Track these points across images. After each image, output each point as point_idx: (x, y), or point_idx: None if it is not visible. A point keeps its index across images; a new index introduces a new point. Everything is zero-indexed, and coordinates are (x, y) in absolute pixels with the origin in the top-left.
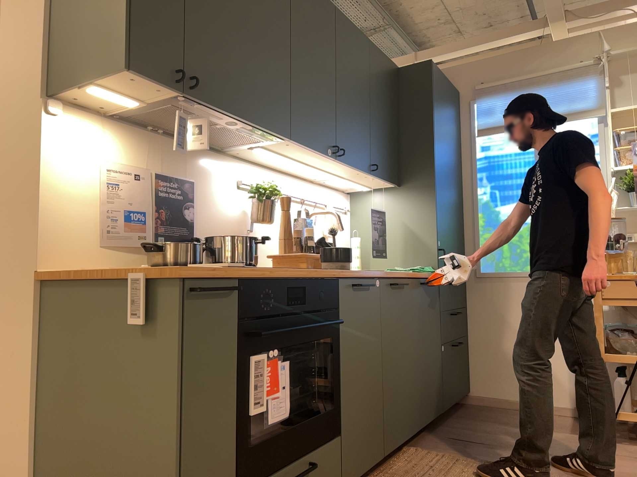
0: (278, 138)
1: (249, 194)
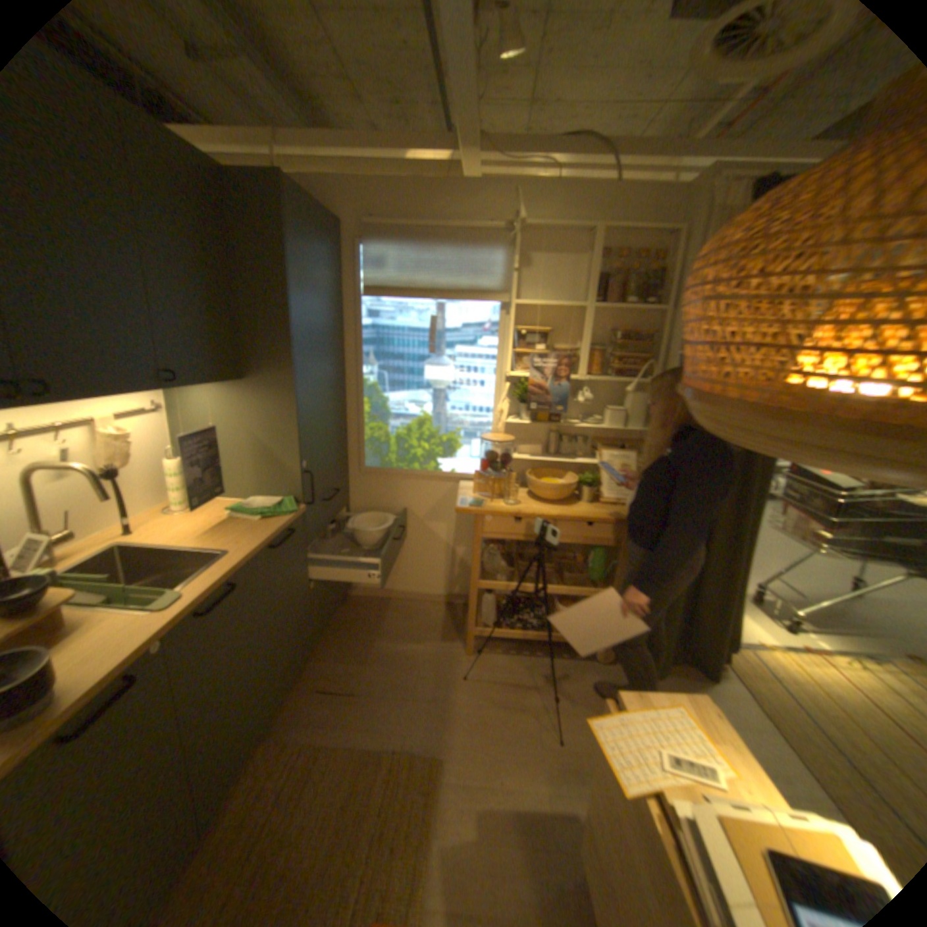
0: None
1: None
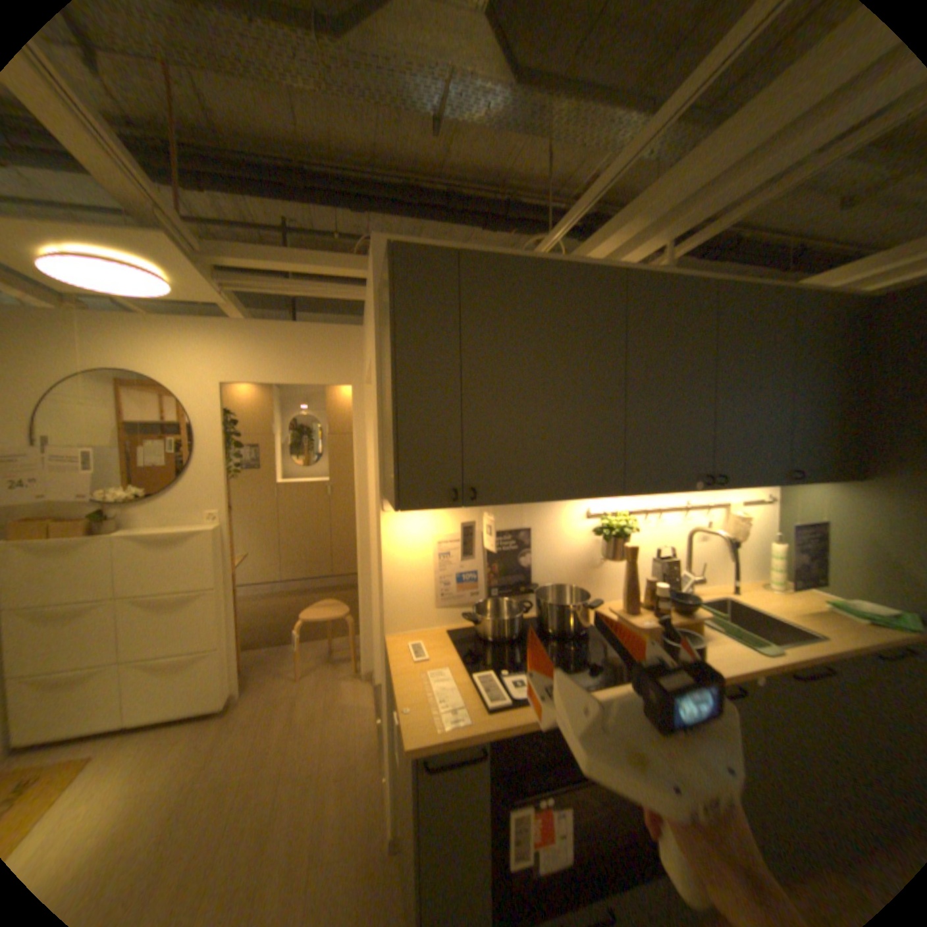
0: (609, 493)
1: (596, 530)
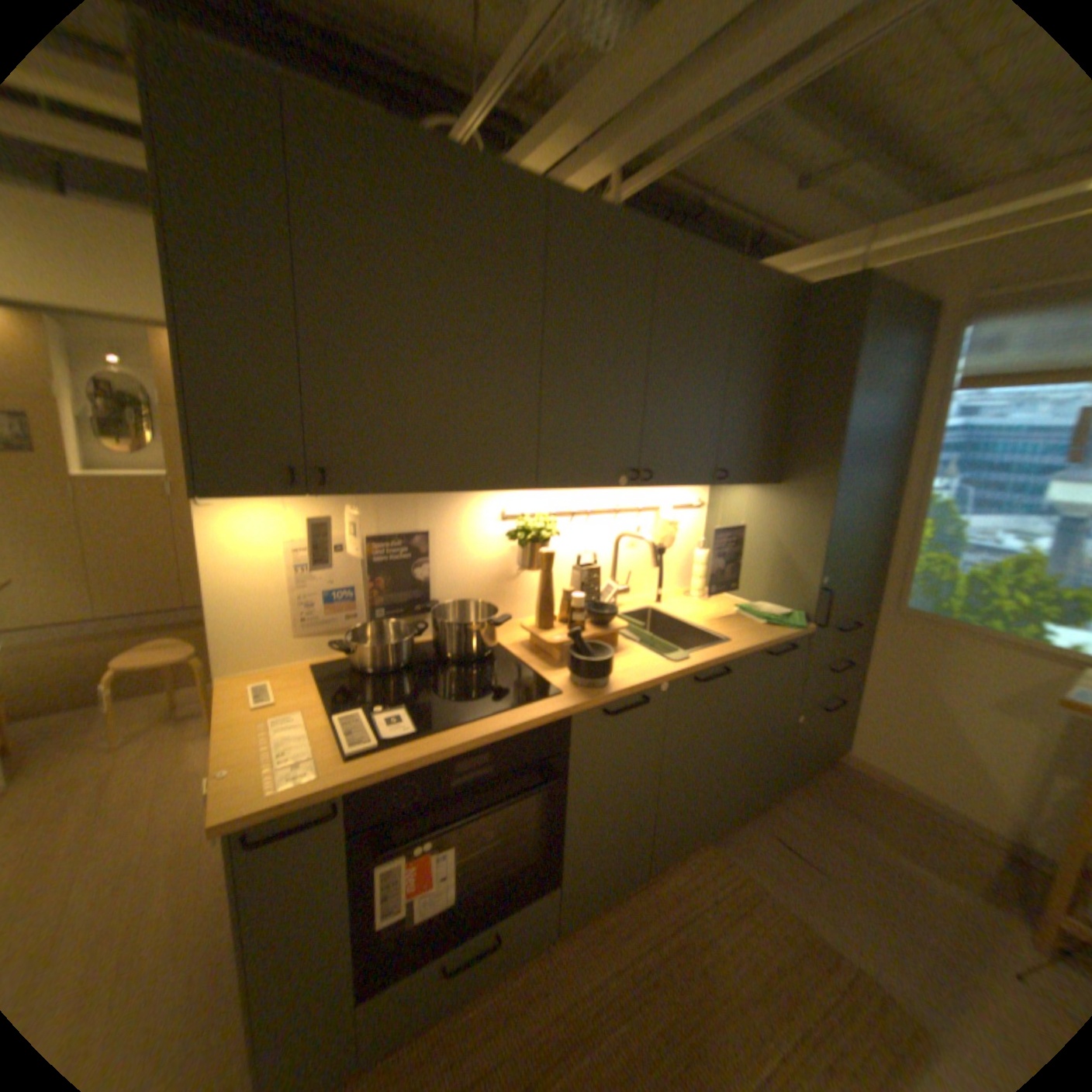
0: (521, 486)
1: (510, 535)
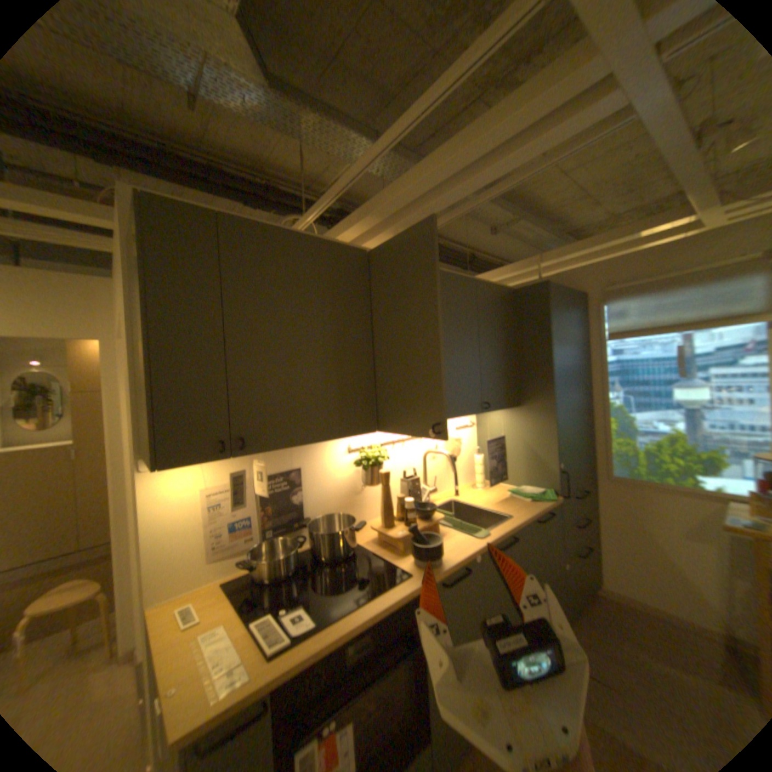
0: (365, 430)
1: (356, 463)
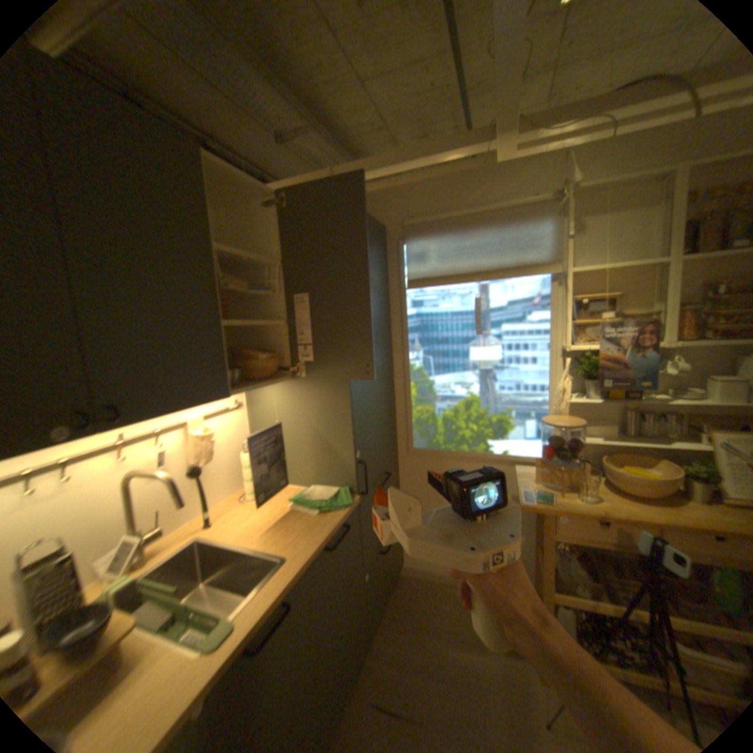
0: None
1: None
